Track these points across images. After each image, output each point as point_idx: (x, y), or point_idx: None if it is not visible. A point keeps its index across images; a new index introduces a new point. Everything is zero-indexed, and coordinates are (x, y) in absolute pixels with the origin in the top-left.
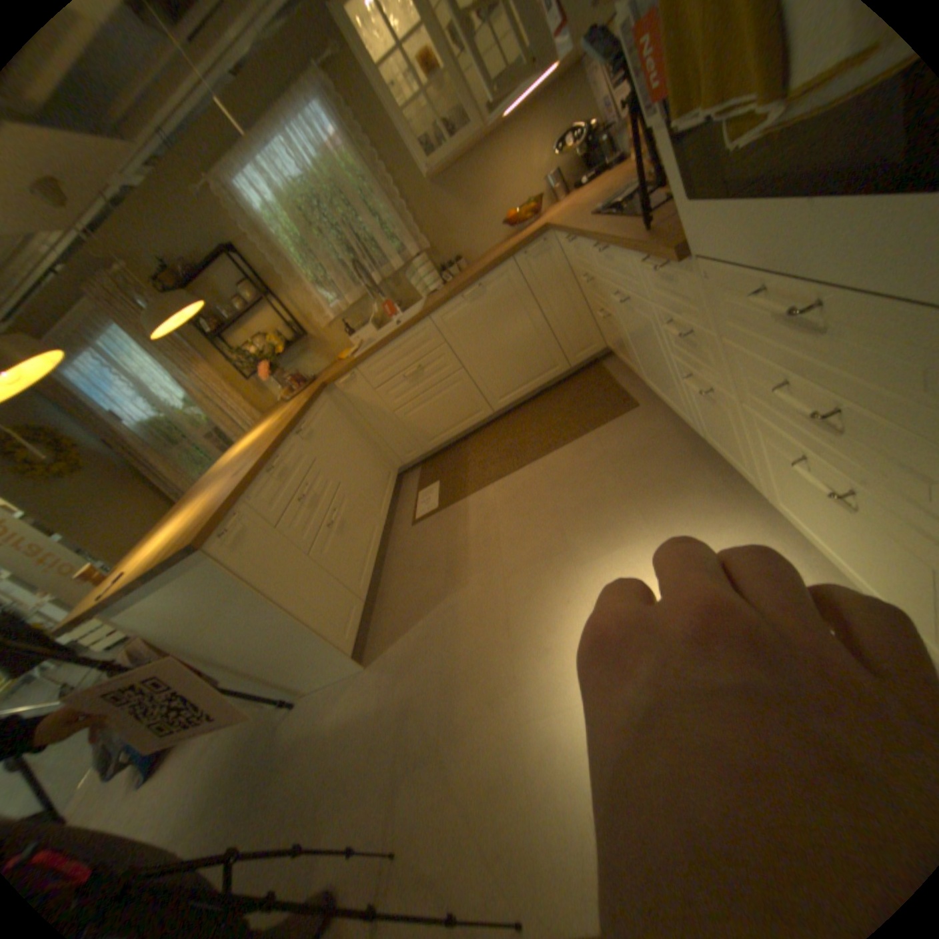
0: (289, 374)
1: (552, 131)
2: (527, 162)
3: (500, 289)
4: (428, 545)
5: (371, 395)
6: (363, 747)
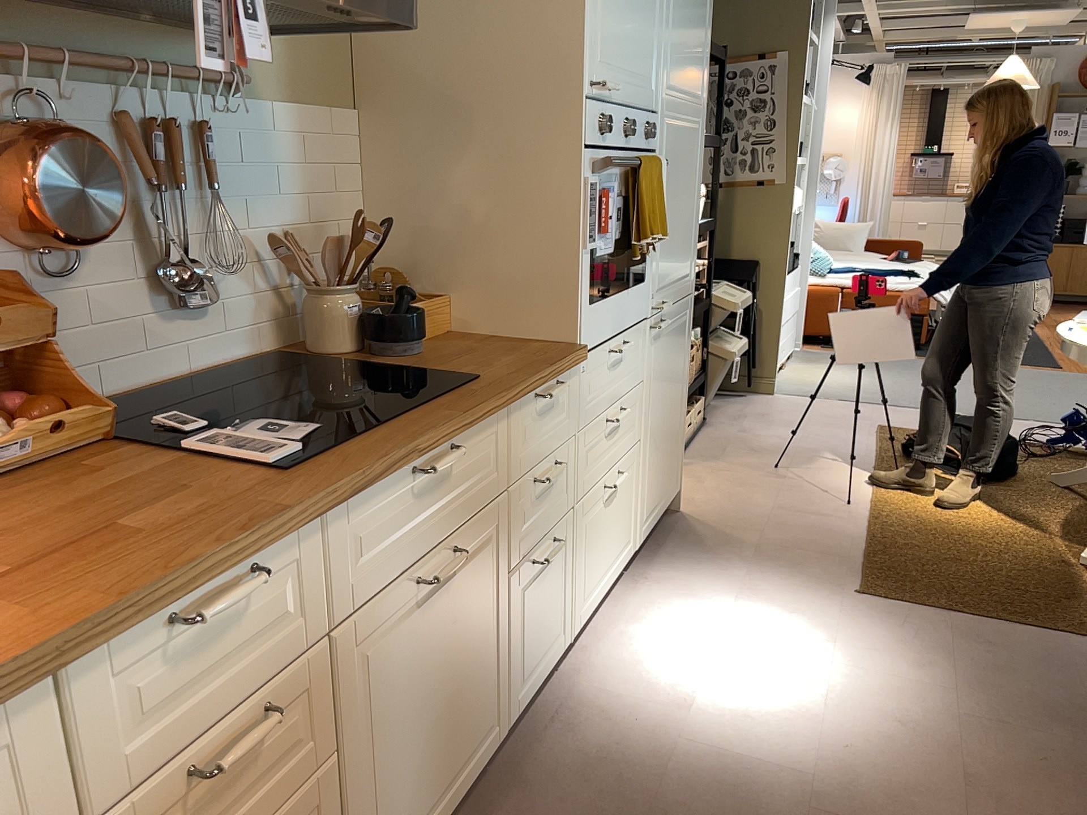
0: None
1: None
2: None
3: None
4: None
5: None
6: None
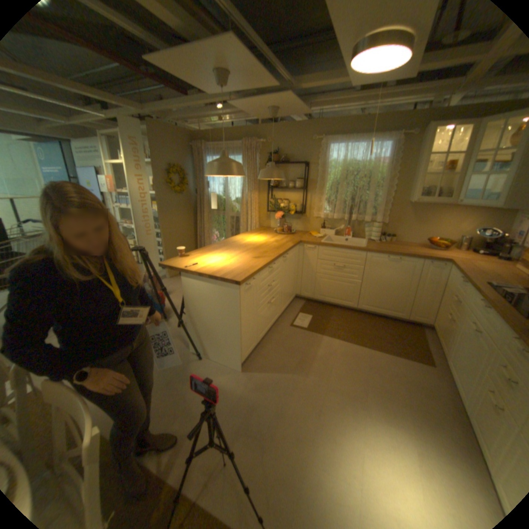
0: (286, 225)
1: (481, 221)
2: (458, 224)
3: (406, 267)
4: (293, 342)
5: (313, 260)
6: (226, 407)
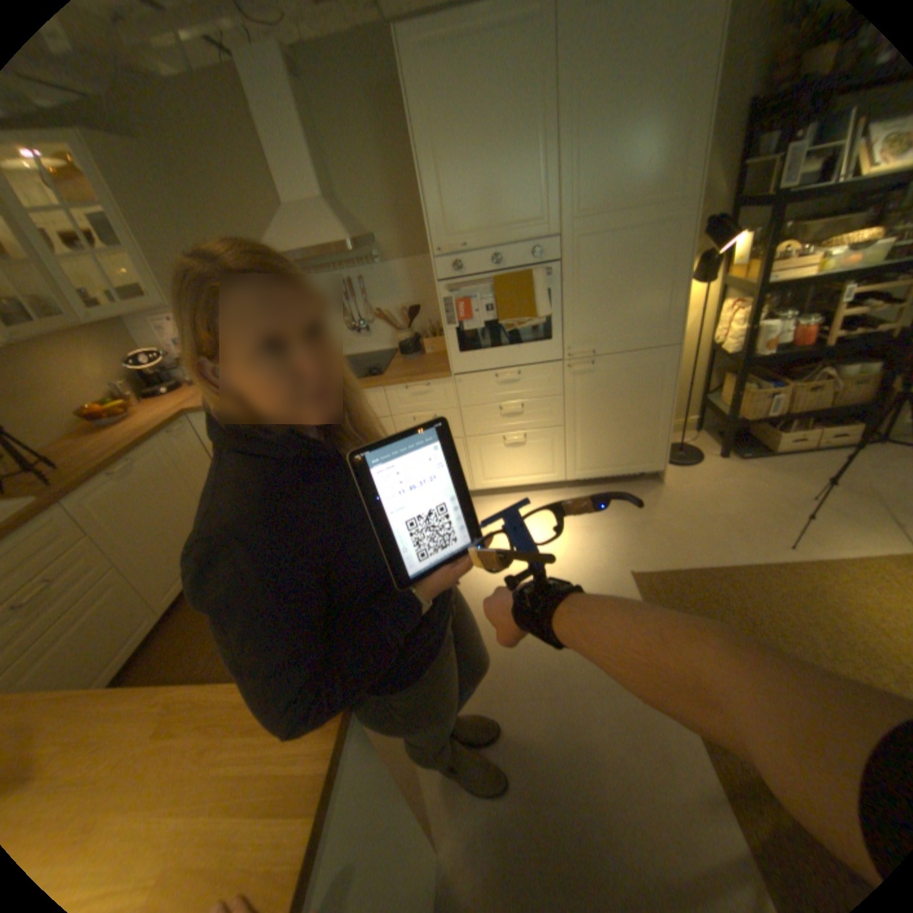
0: None
1: (99, 353)
2: (77, 371)
3: (148, 468)
4: None
5: None
6: (544, 823)
